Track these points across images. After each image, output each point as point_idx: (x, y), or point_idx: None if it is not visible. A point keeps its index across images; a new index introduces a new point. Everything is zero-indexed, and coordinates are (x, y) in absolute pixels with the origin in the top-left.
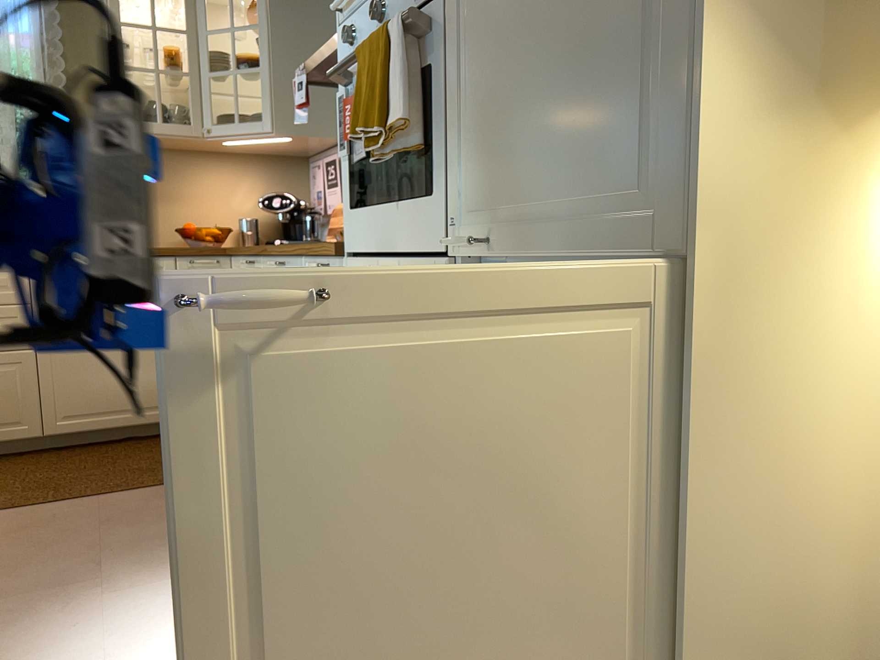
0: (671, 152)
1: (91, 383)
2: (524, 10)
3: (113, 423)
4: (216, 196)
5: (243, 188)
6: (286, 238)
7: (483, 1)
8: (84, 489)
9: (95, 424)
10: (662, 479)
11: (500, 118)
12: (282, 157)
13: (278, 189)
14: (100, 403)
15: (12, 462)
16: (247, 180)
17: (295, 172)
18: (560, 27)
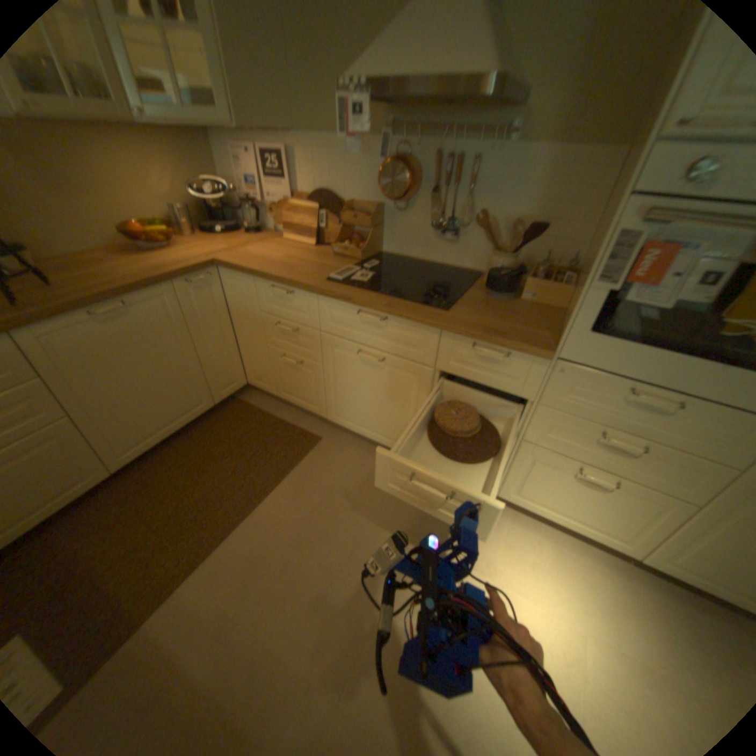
0: None
1: (137, 415)
2: None
3: (165, 433)
4: (131, 179)
5: (155, 167)
6: (214, 219)
7: None
8: (222, 511)
9: (152, 441)
10: None
11: None
12: (182, 126)
13: (187, 165)
14: (150, 426)
15: (93, 504)
16: (156, 157)
17: (197, 145)
18: None
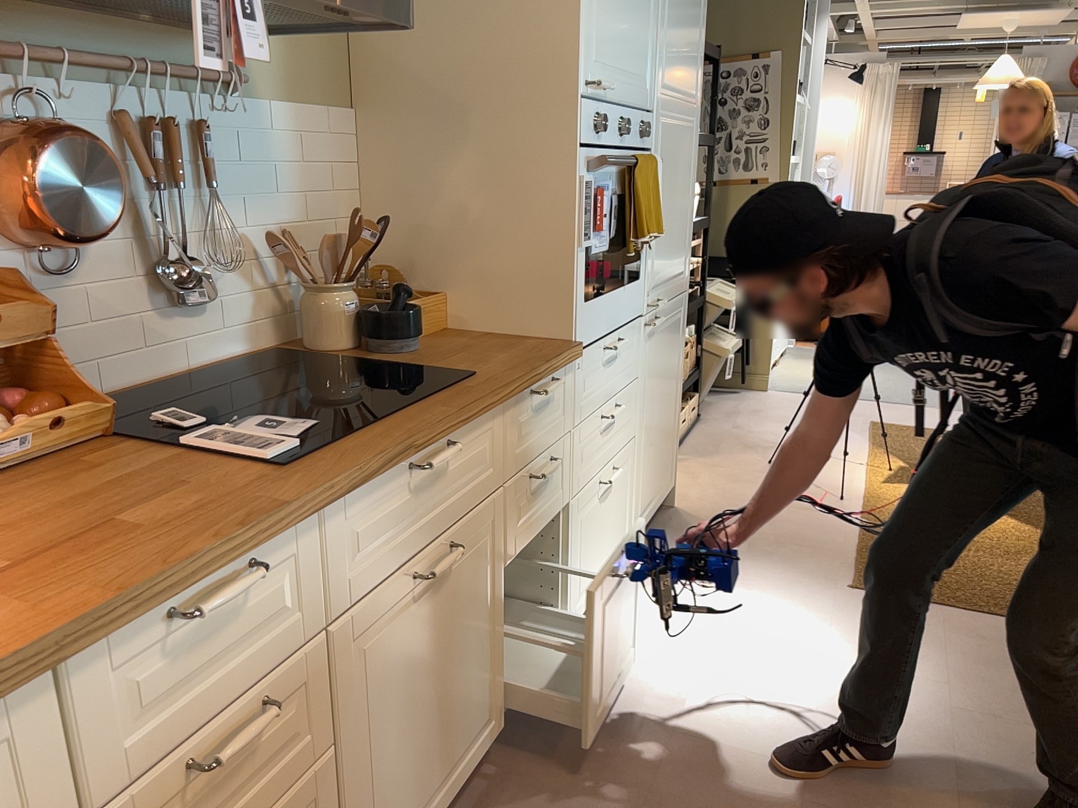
0: (684, 258)
1: None
2: (669, 190)
3: None
4: None
5: None
6: None
7: (661, 175)
8: None
9: None
10: (678, 363)
11: (661, 238)
12: None
13: None
14: None
15: None
16: None
17: None
18: (674, 205)
